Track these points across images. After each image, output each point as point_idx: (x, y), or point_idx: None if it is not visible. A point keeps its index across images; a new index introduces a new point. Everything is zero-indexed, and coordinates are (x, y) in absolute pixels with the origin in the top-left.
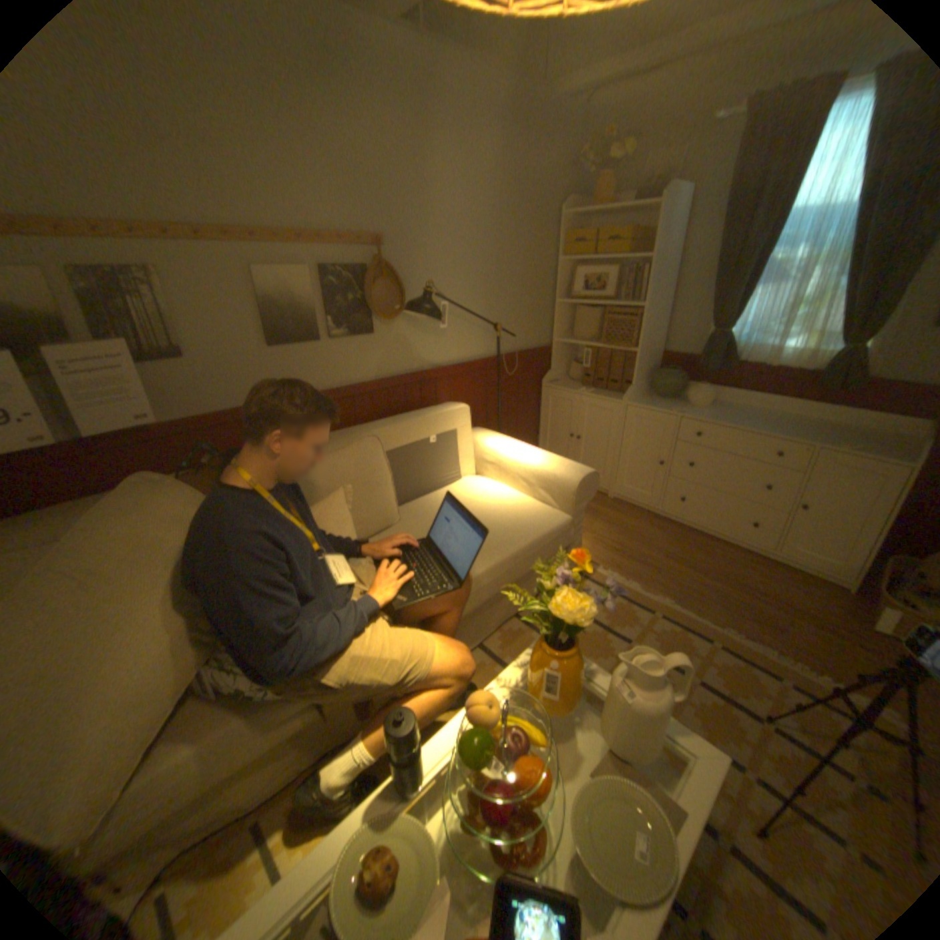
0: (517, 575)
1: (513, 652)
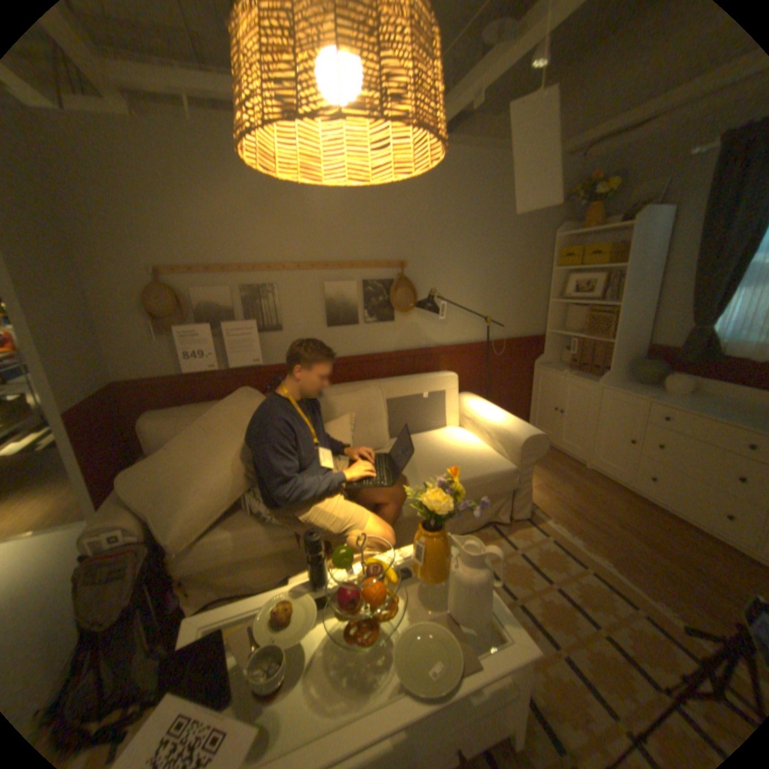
0: None
1: None
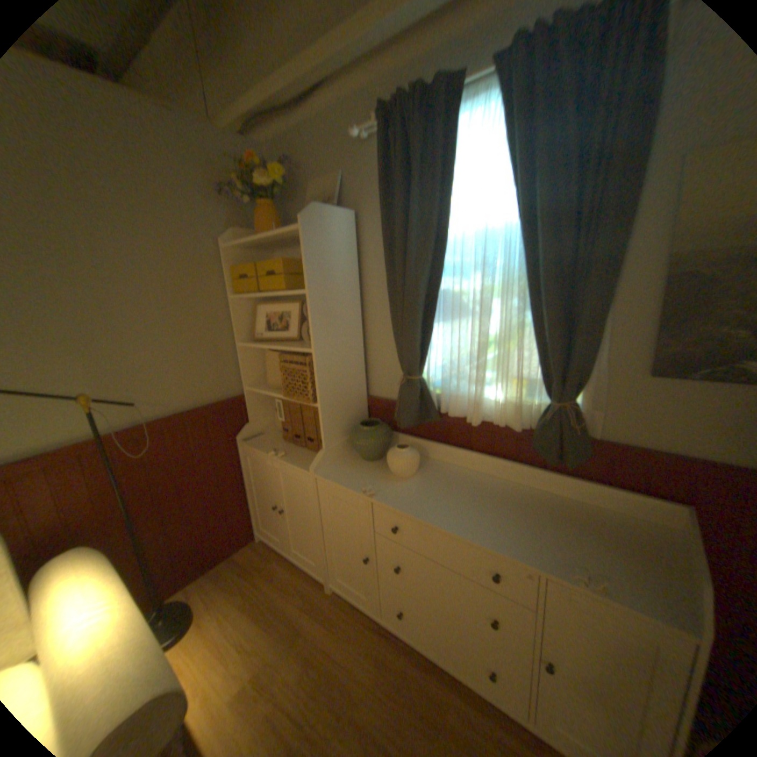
0: None
1: None
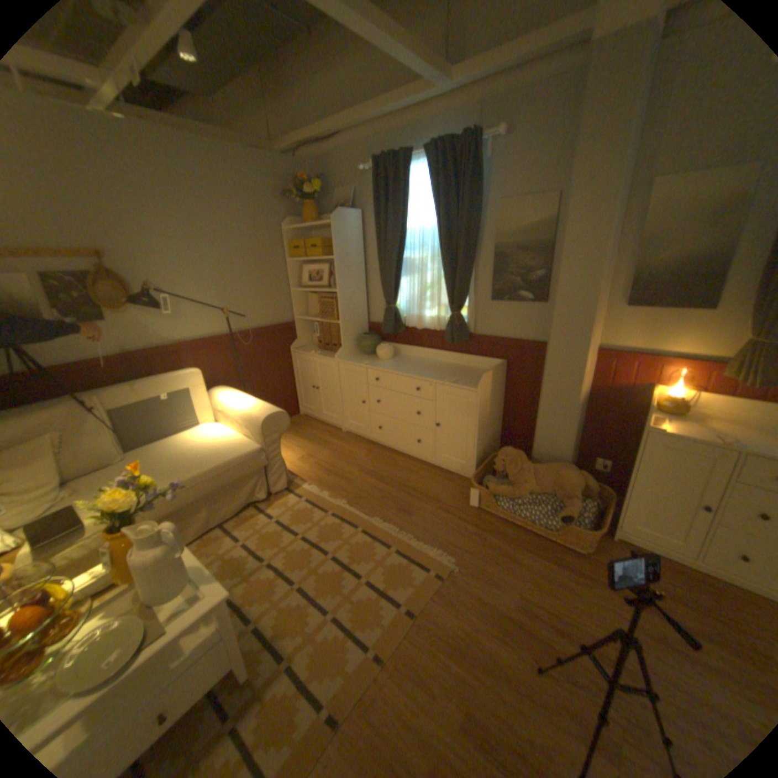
0: (199, 492)
1: (201, 554)
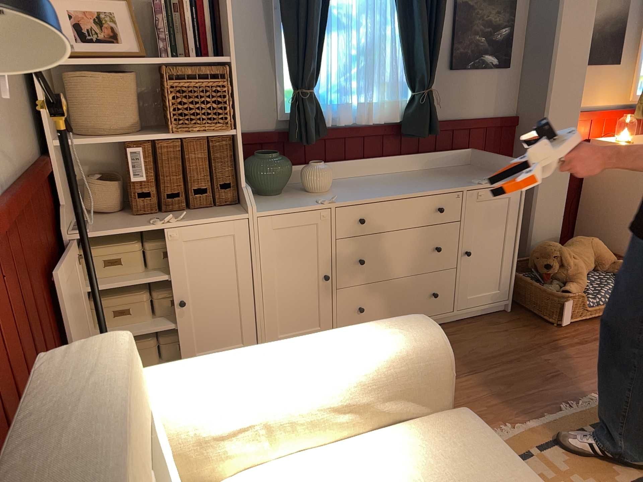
0: None
1: None
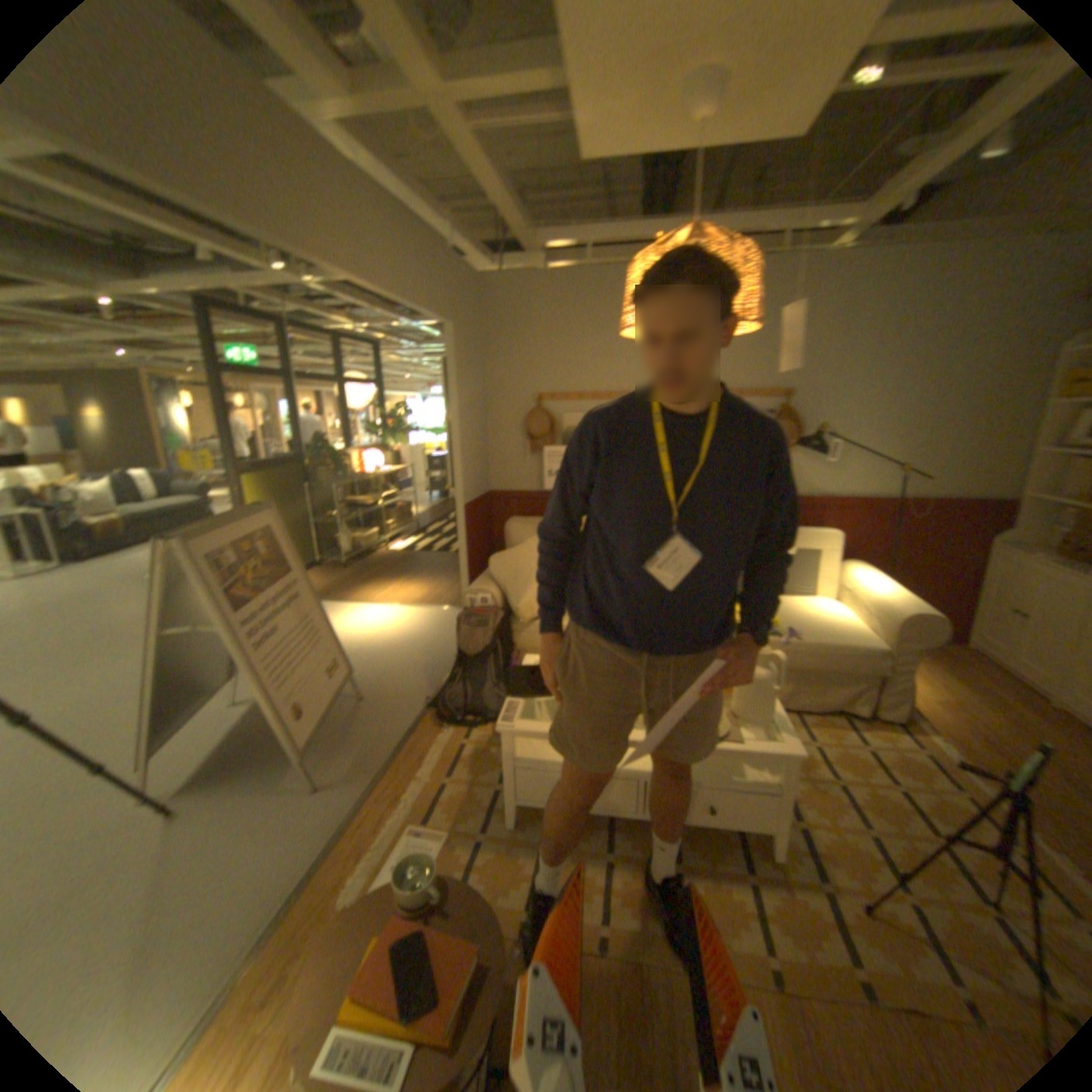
0: (795, 663)
1: None
